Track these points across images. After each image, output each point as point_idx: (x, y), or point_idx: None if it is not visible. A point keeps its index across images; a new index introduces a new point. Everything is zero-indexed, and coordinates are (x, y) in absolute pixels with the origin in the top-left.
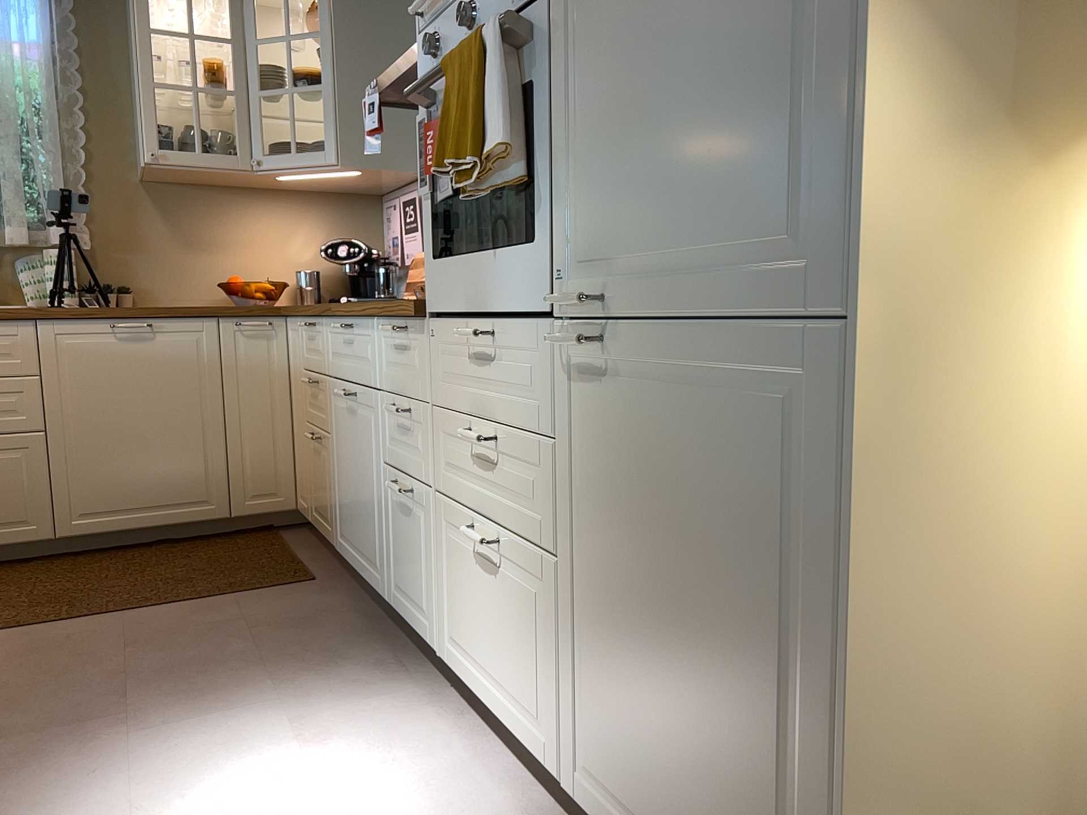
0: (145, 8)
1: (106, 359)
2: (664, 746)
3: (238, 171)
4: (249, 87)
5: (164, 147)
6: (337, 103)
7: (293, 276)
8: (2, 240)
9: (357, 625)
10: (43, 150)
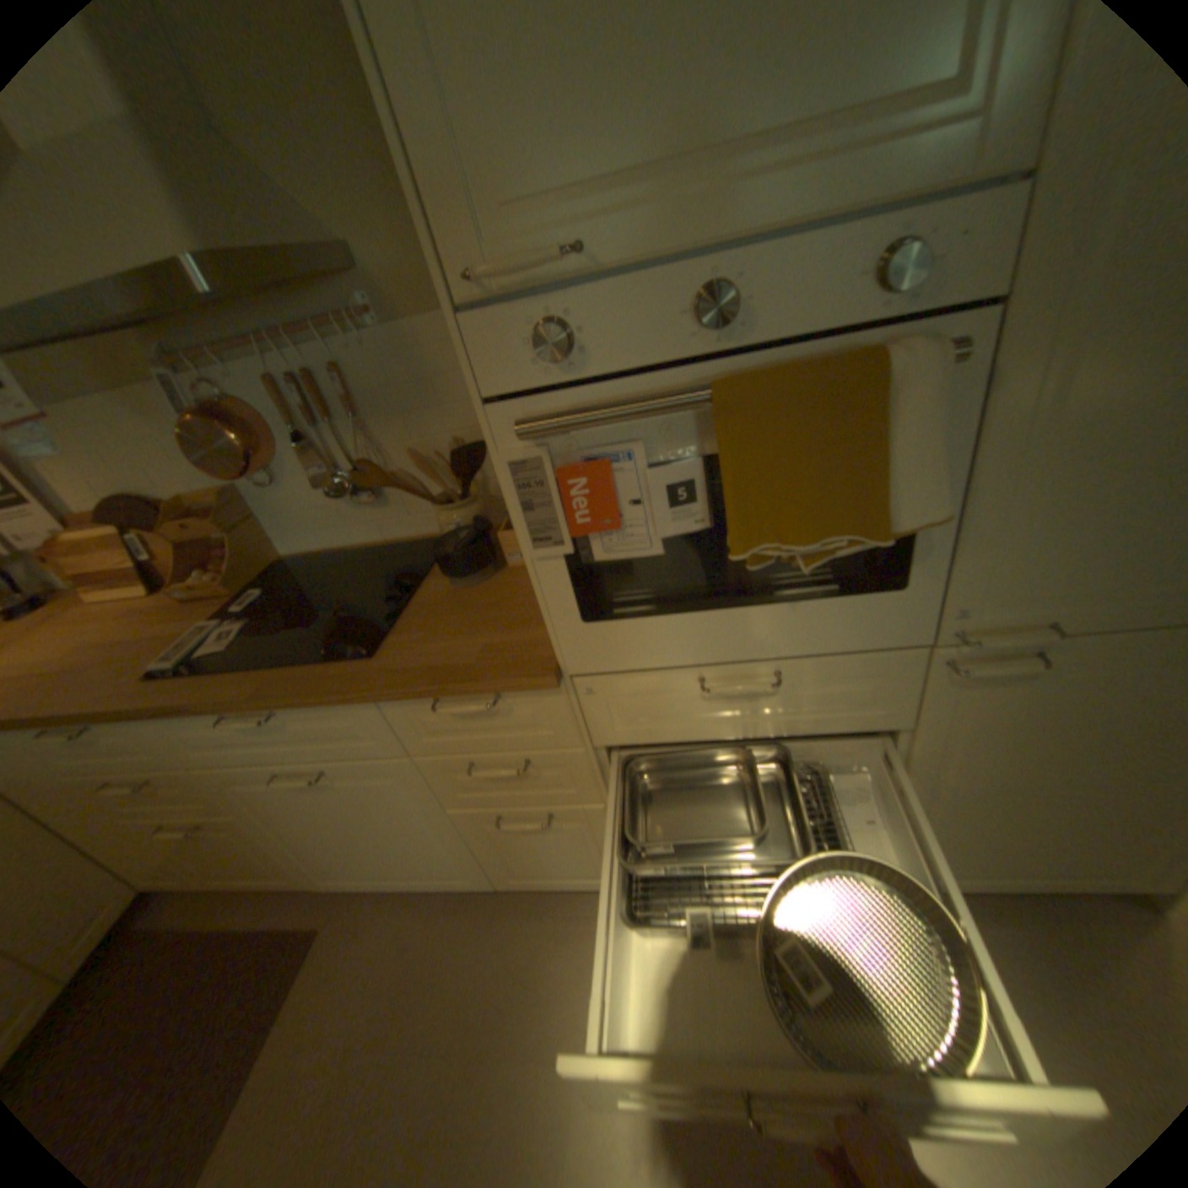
0: None
1: None
2: (1037, 840)
3: None
4: None
5: None
6: None
7: None
8: None
9: (455, 925)
10: None
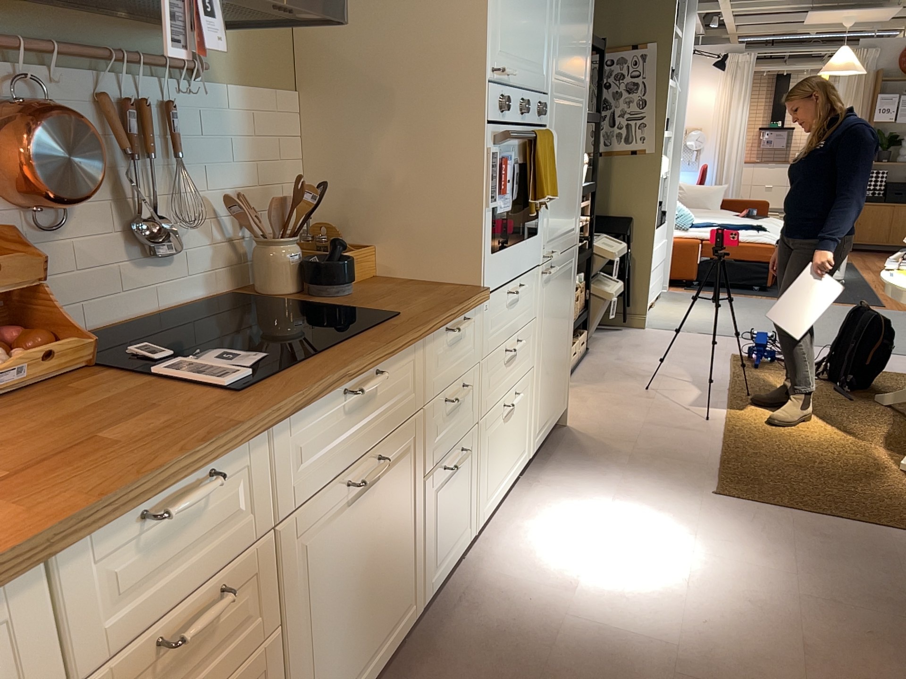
0: None
1: None
2: (552, 384)
3: None
4: None
5: None
6: None
7: None
8: None
9: None
10: None
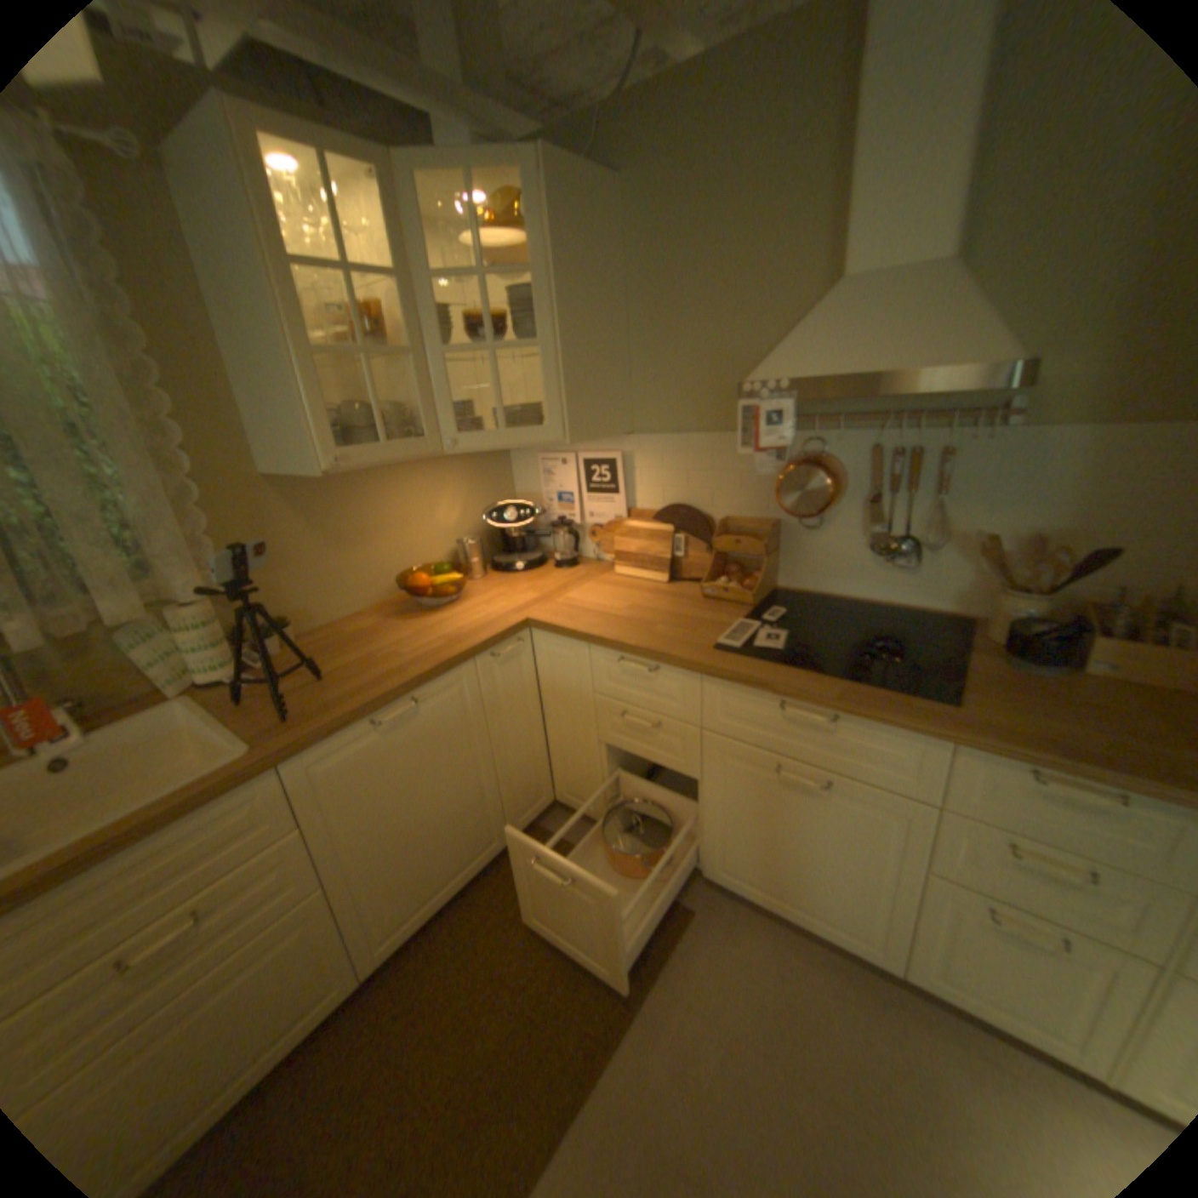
0: (269, 218)
1: (374, 766)
2: None
3: (426, 457)
4: (421, 340)
5: (336, 442)
6: (560, 365)
7: (446, 545)
8: (83, 615)
9: (842, 989)
10: (111, 462)
